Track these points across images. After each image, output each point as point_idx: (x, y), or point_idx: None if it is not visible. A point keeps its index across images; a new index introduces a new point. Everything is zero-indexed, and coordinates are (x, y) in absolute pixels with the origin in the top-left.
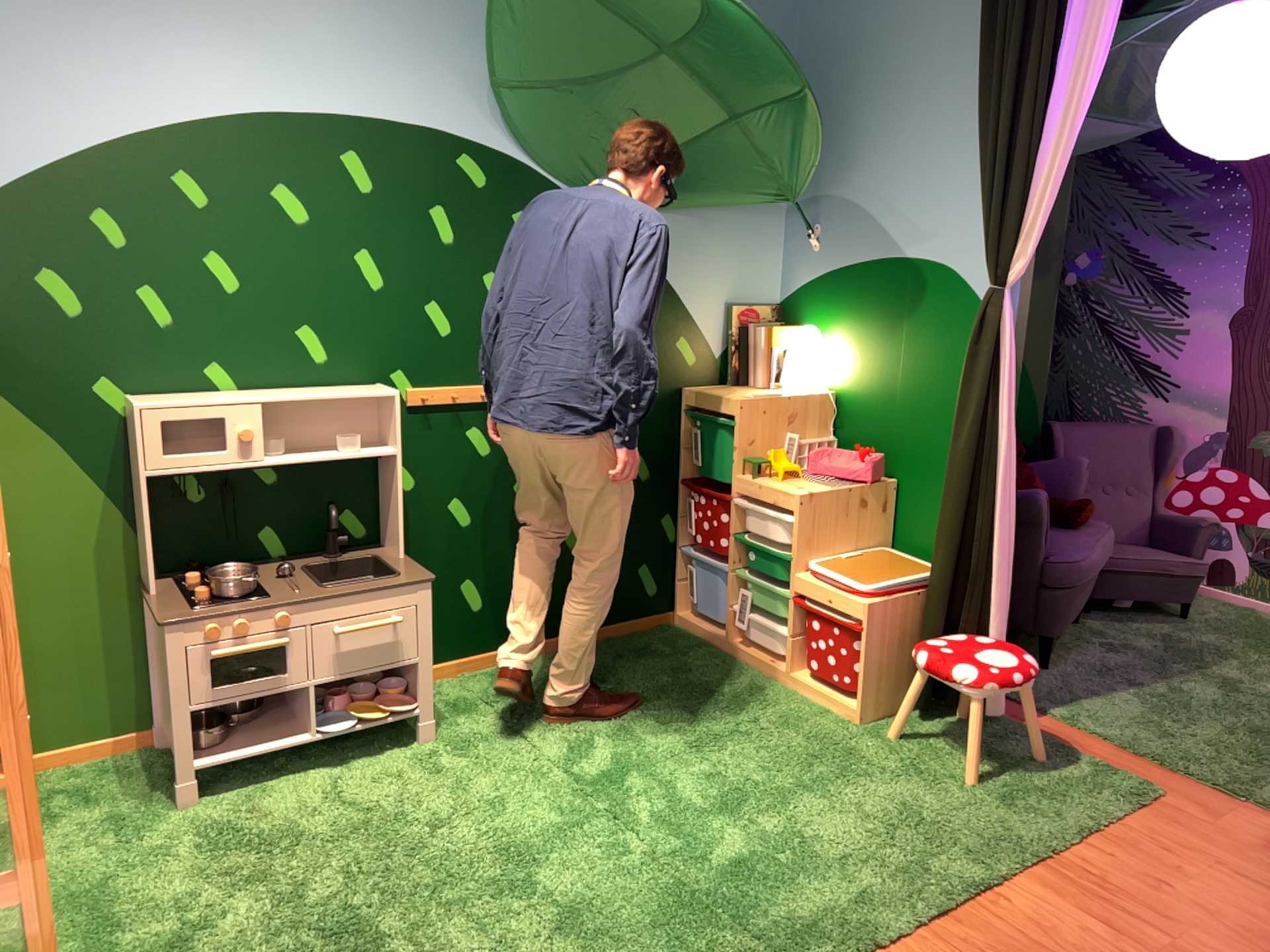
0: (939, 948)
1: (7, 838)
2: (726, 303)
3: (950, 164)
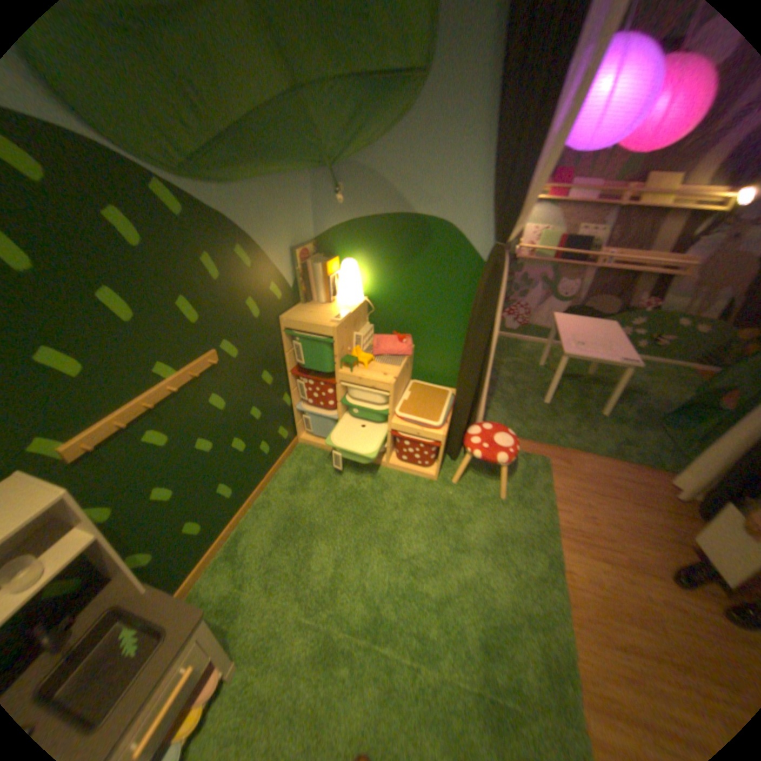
0: (585, 634)
1: None
2: (289, 249)
3: (452, 147)
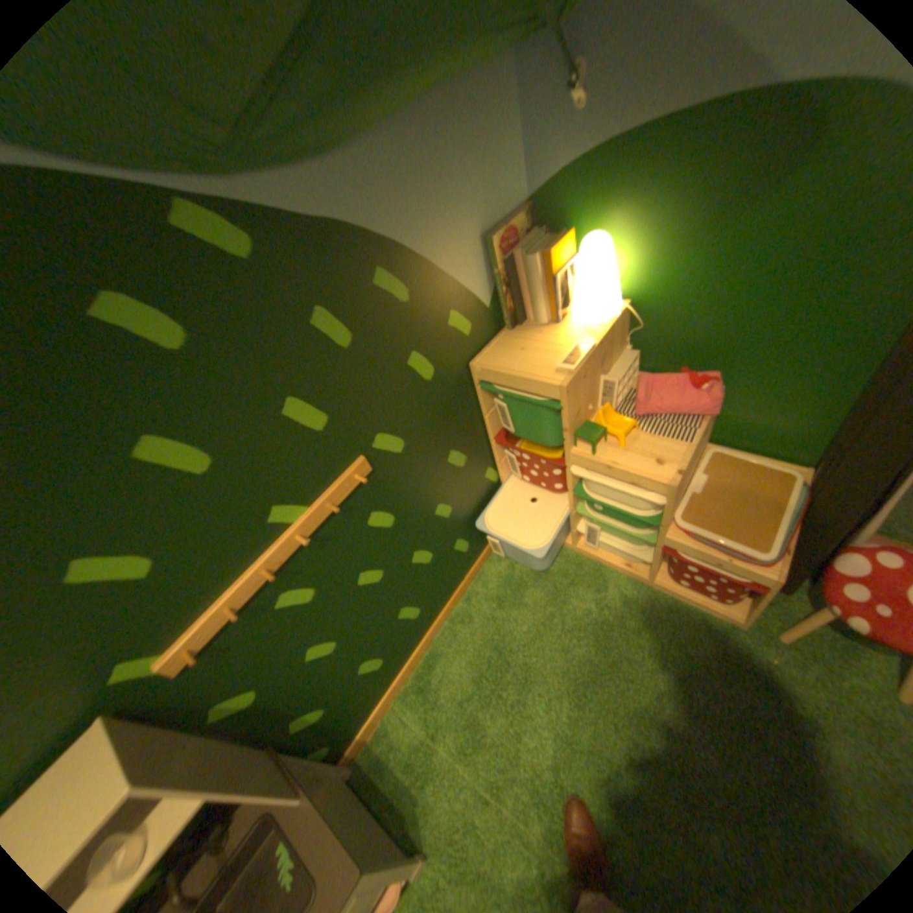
0: None
1: None
2: (481, 237)
3: None
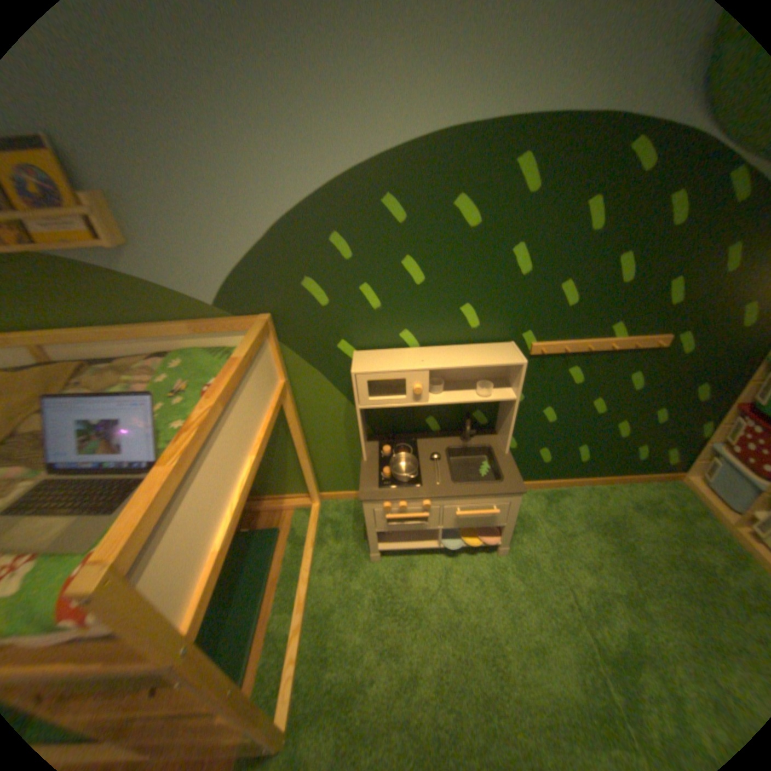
0: None
1: (302, 551)
2: None
3: None
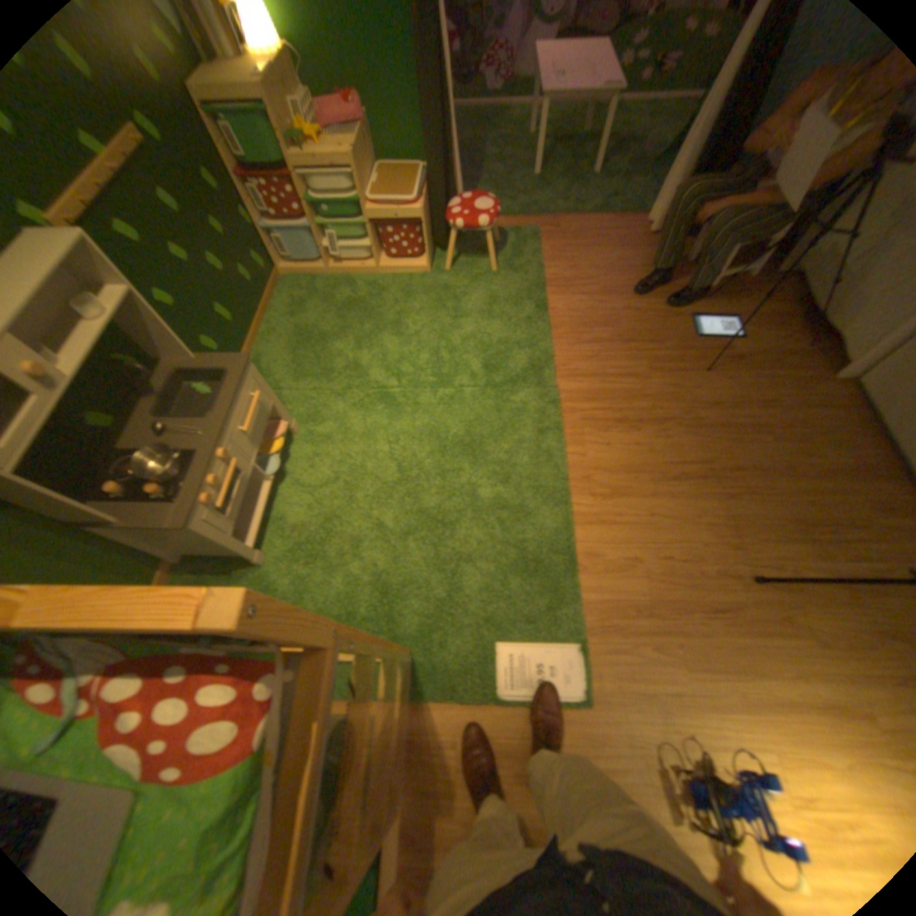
0: (561, 342)
1: None
2: None
3: None
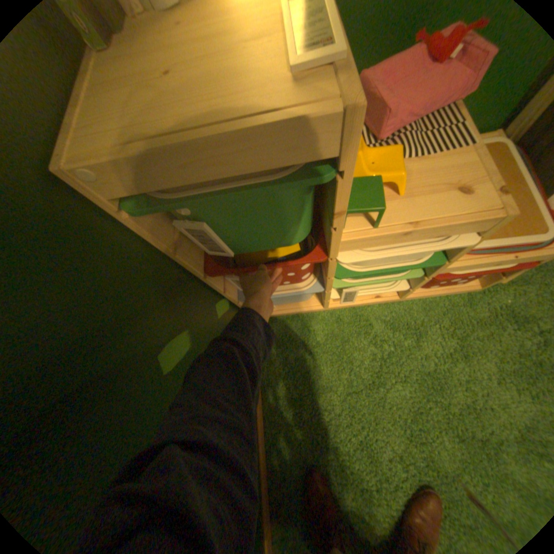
0: None
1: None
2: None
3: None
